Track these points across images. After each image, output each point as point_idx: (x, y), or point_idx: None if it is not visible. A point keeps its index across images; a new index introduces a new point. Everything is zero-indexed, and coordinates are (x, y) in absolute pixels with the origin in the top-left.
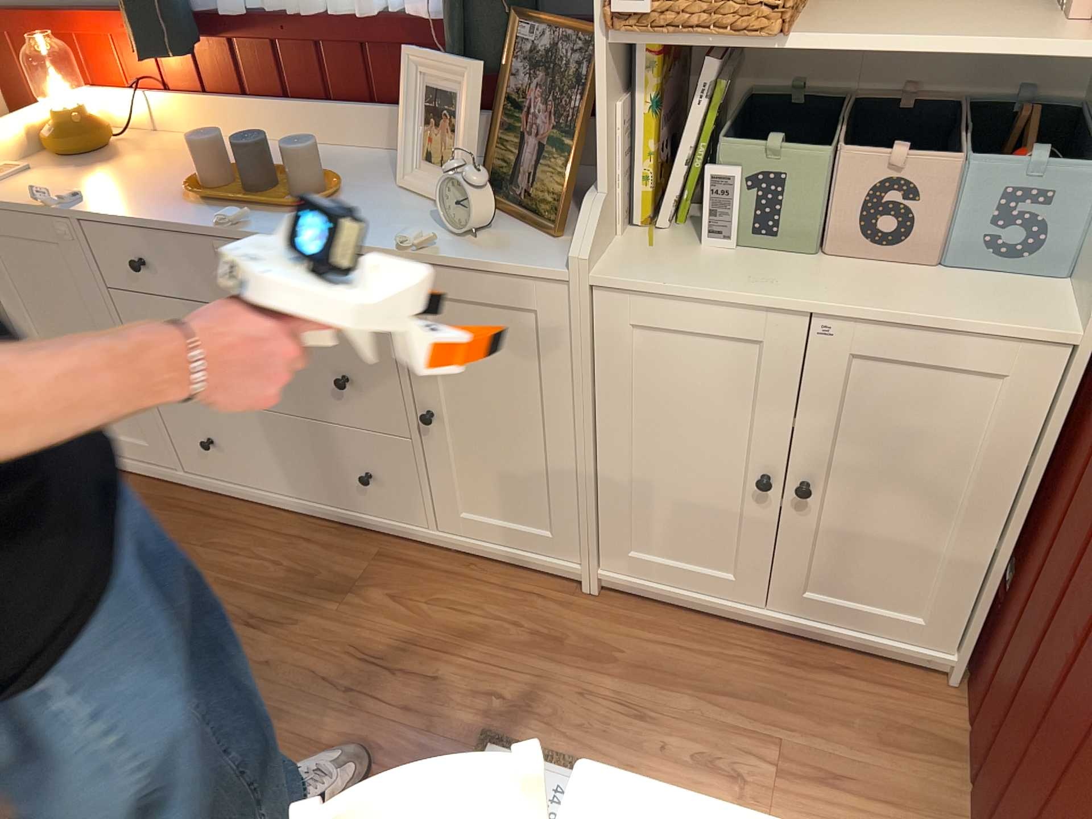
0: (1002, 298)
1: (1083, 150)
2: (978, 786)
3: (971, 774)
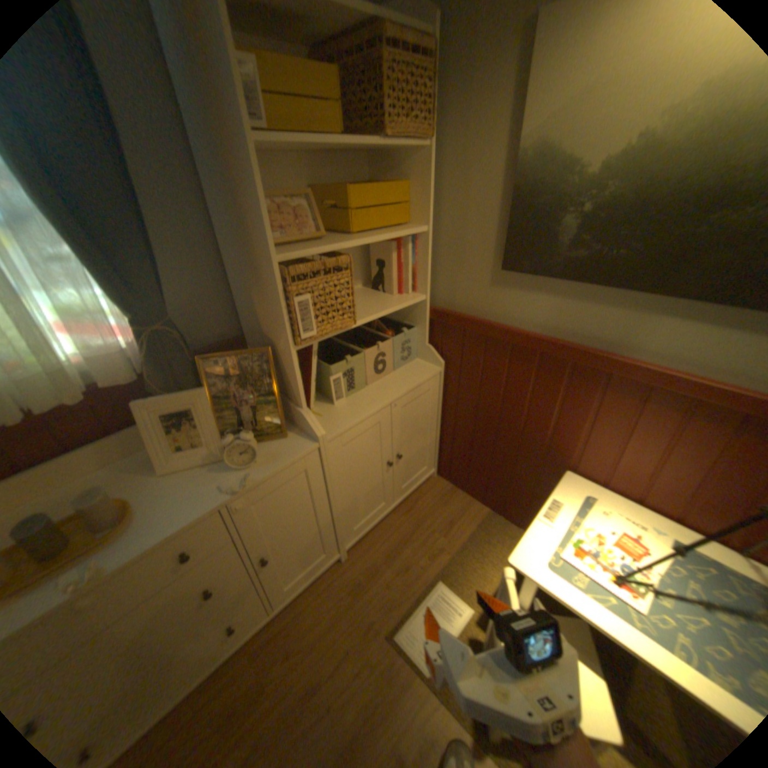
0: (415, 369)
1: (400, 324)
2: (476, 489)
3: (467, 490)
